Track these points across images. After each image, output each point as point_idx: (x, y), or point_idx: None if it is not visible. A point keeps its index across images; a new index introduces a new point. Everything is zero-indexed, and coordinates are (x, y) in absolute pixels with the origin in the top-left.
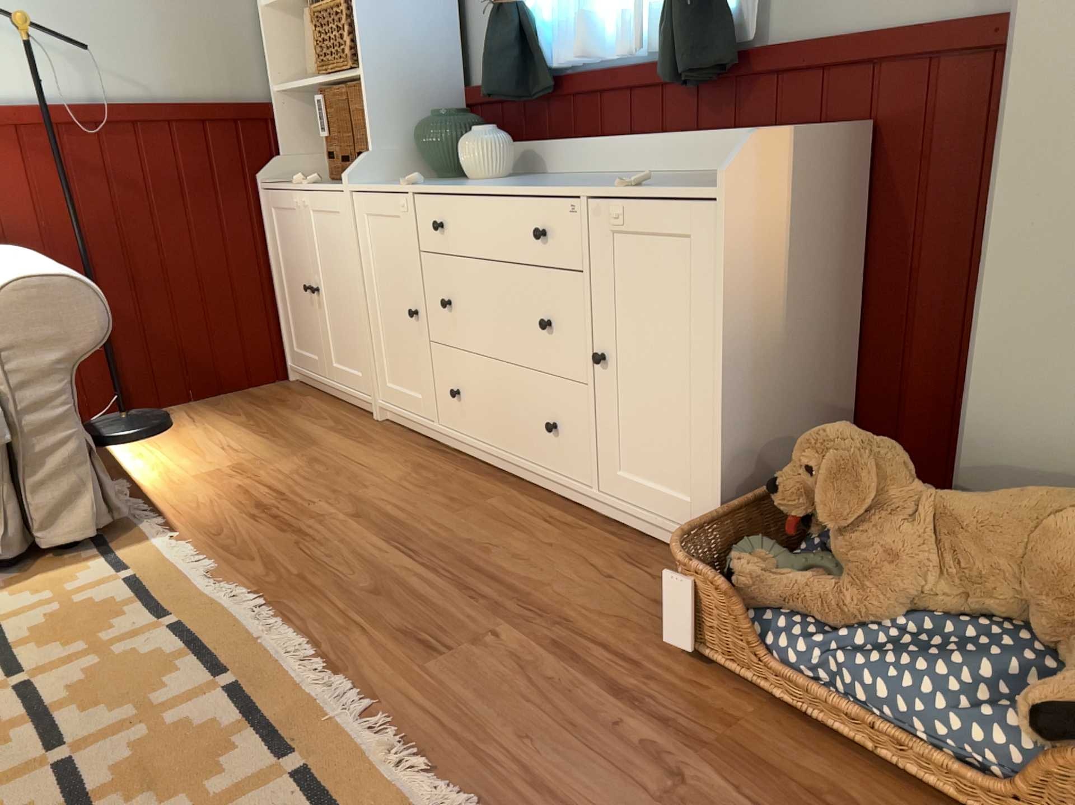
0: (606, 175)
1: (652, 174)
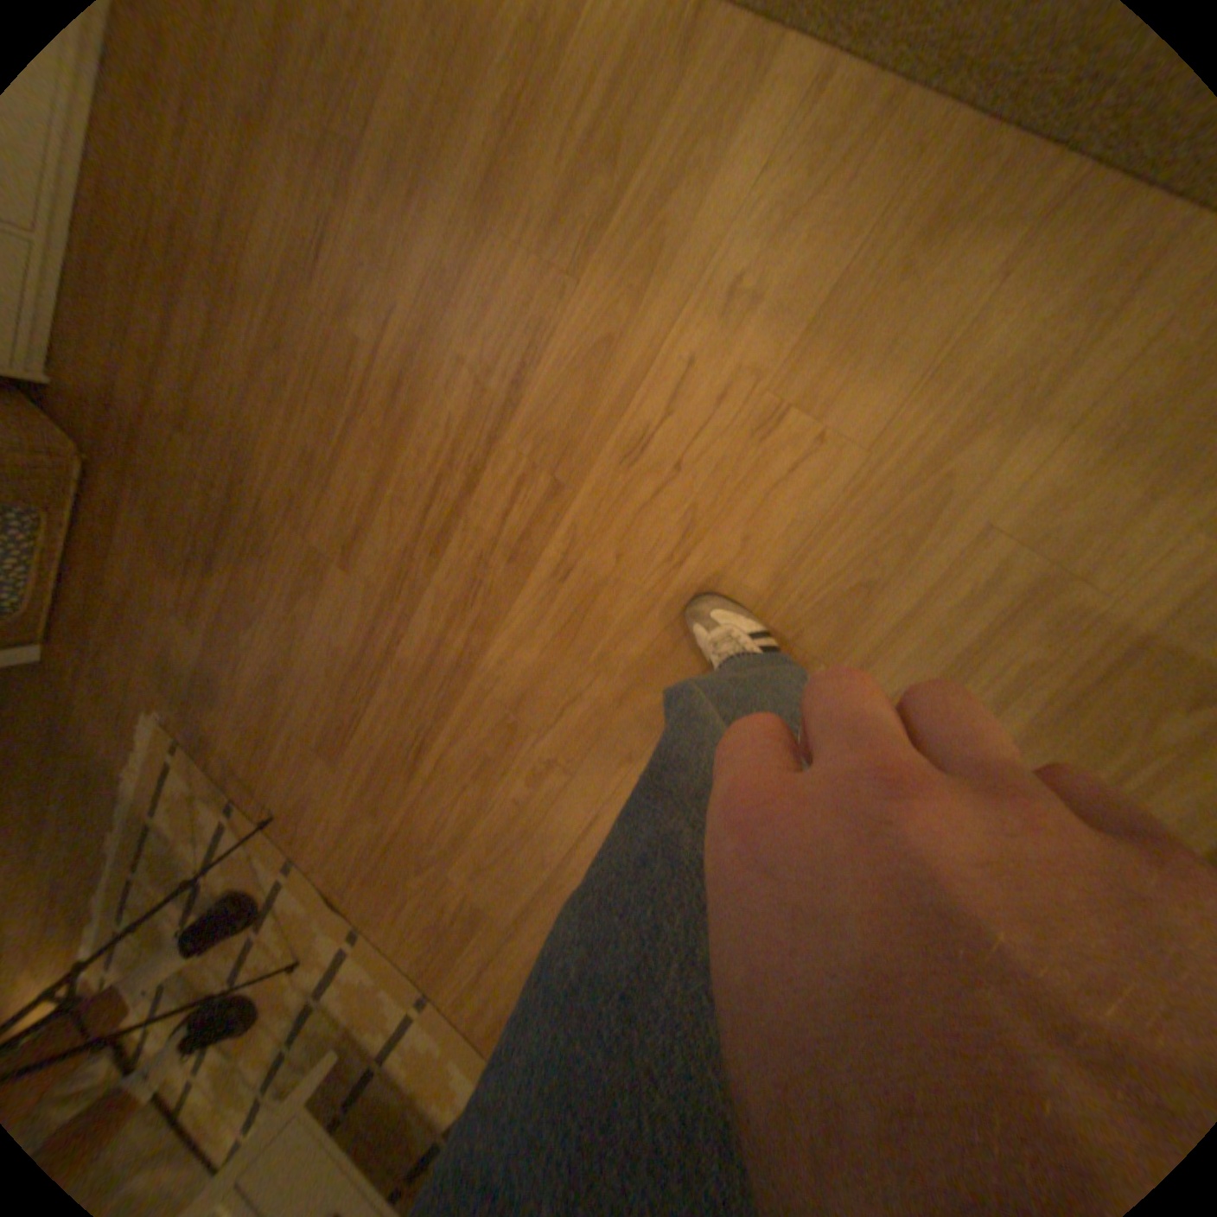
0: None
1: None
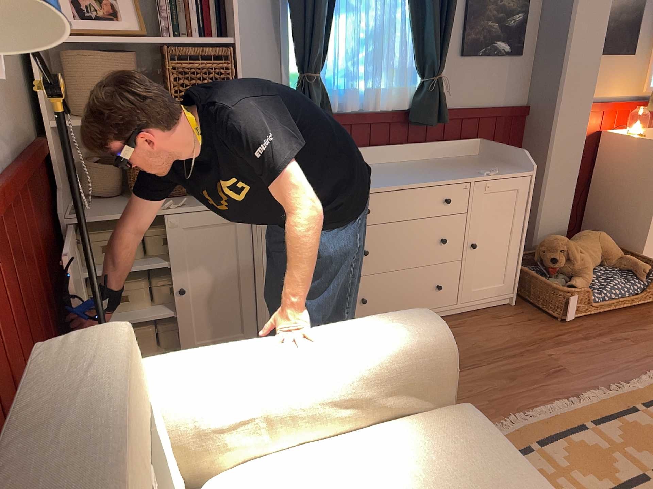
0: (379, 166)
1: (405, 163)
